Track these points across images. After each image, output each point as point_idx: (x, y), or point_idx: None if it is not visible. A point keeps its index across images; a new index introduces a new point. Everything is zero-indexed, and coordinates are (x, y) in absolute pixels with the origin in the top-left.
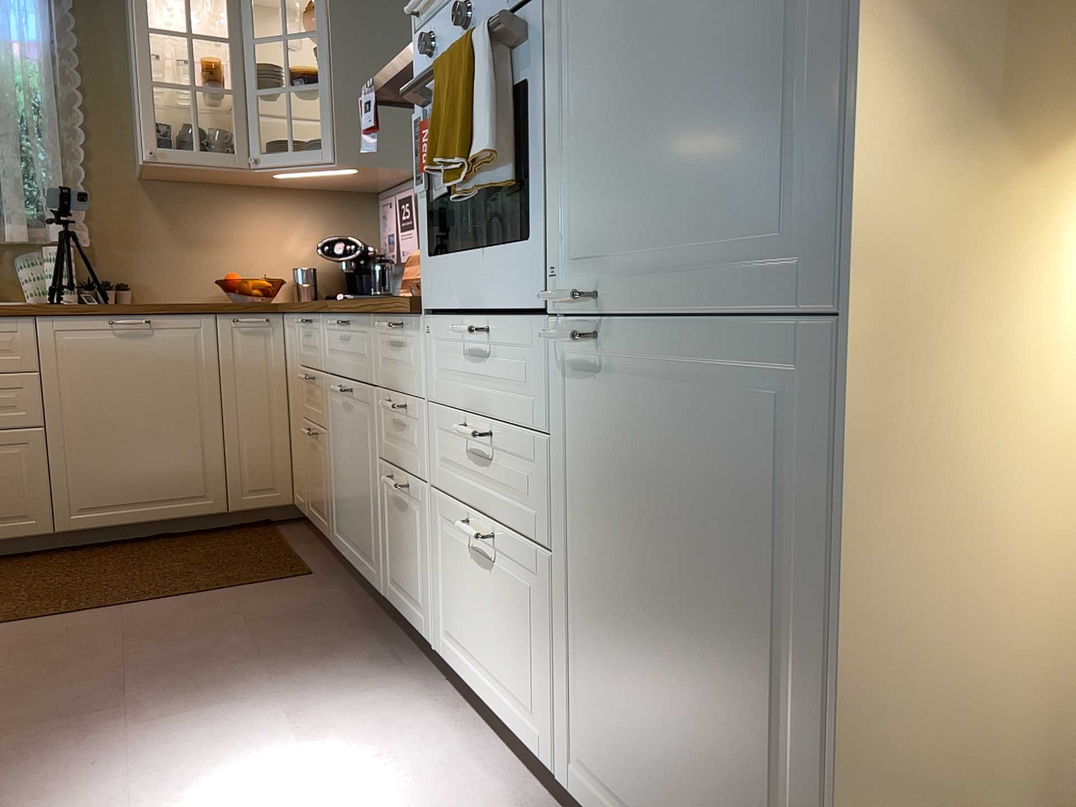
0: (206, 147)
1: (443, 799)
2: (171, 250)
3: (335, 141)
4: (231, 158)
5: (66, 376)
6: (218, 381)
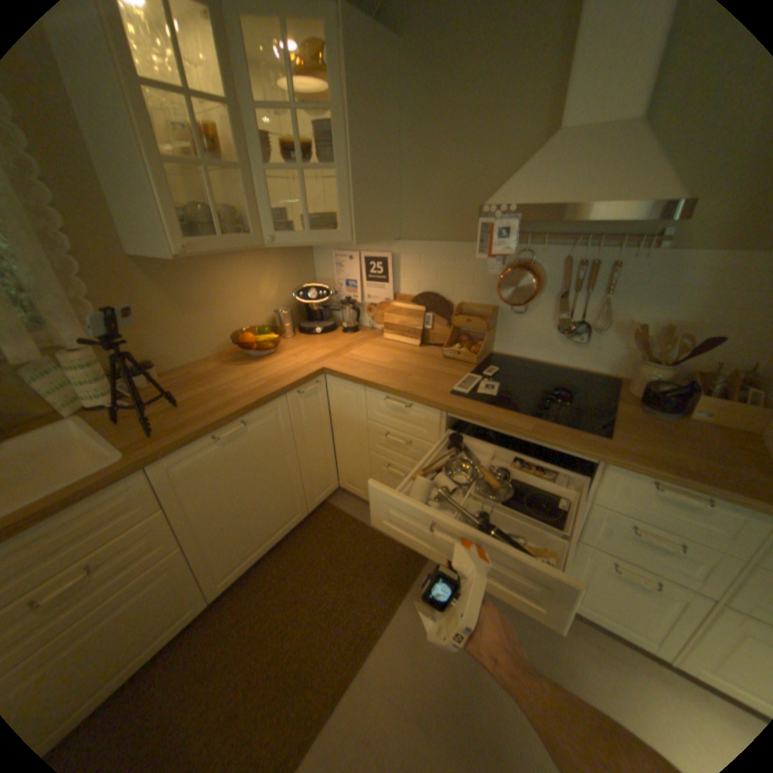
0: (220, 228)
1: None
2: (176, 319)
3: (353, 224)
4: (249, 240)
5: (187, 499)
6: (294, 441)
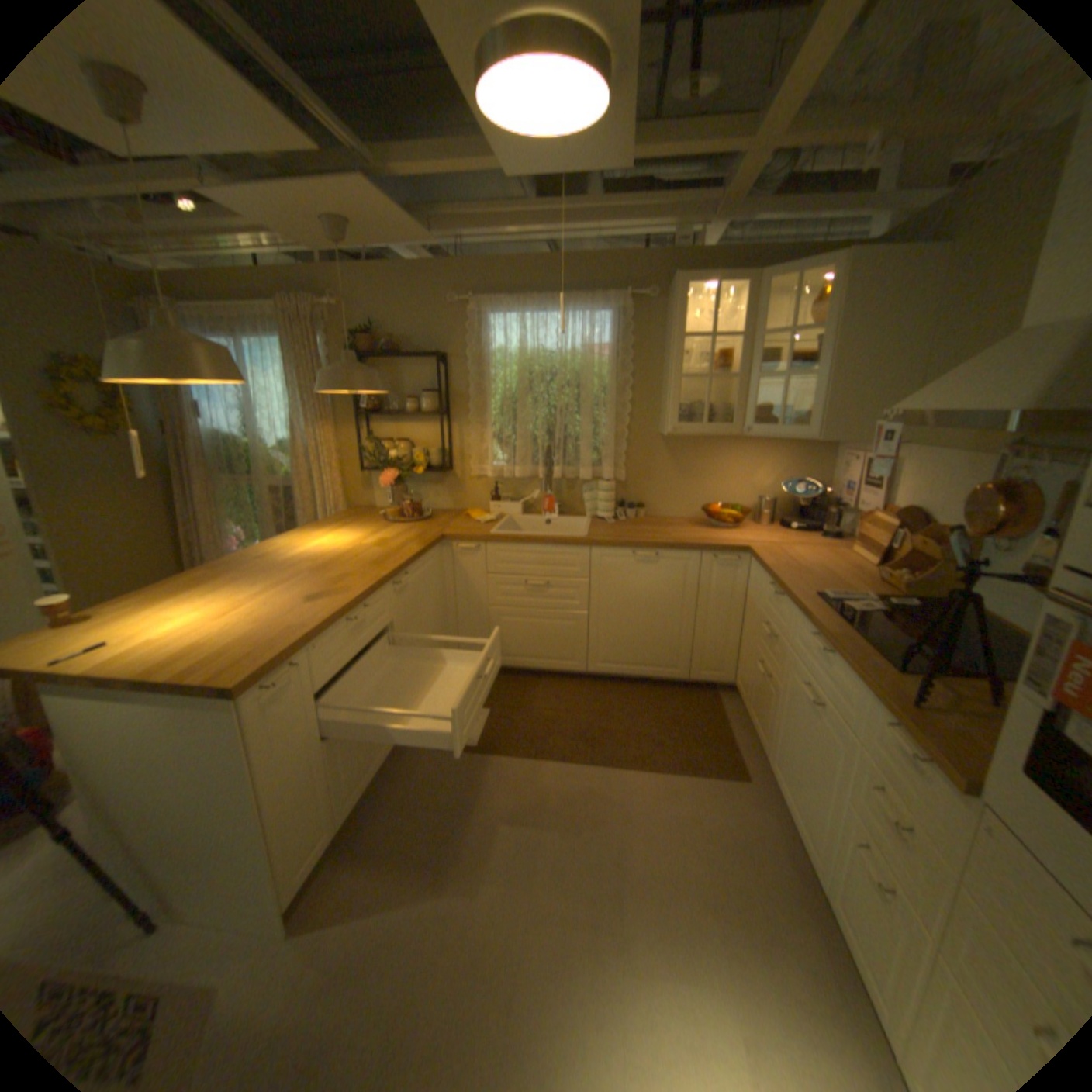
0: (711, 418)
1: None
2: (673, 481)
3: (823, 421)
4: (729, 428)
5: (603, 583)
6: (695, 597)
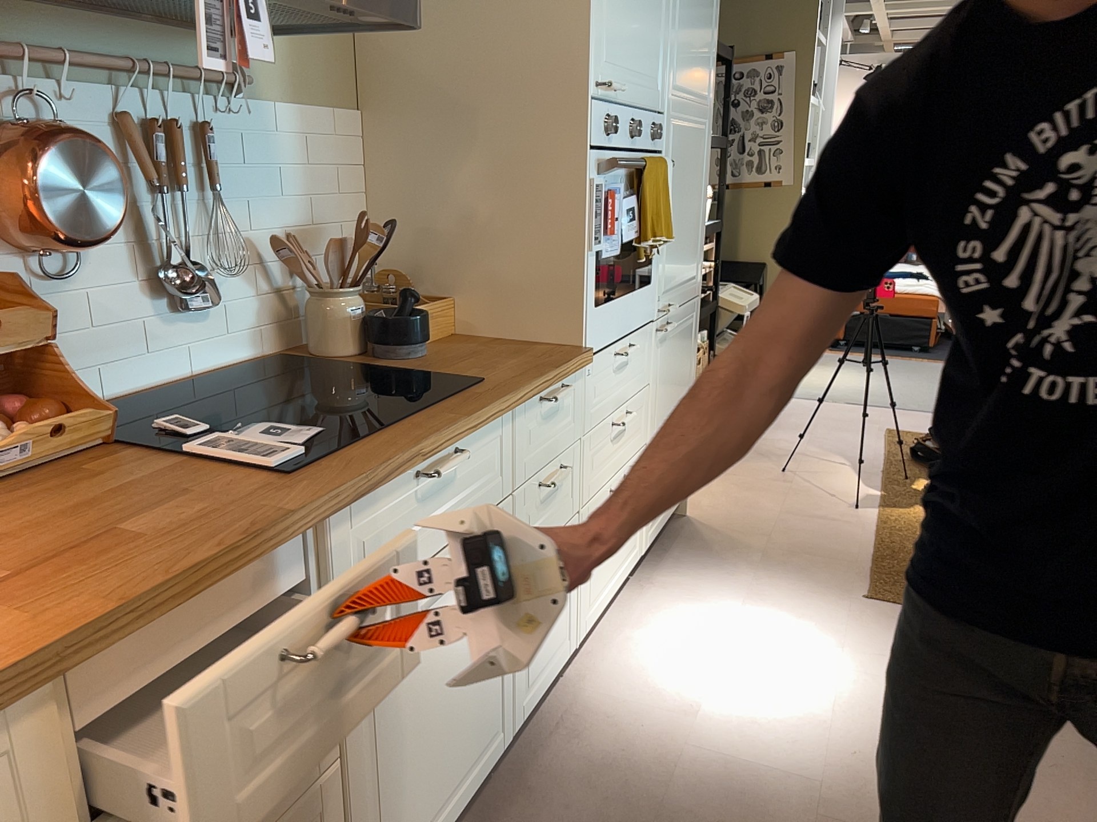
0: None
1: (663, 620)
2: None
3: None
4: None
5: None
6: None
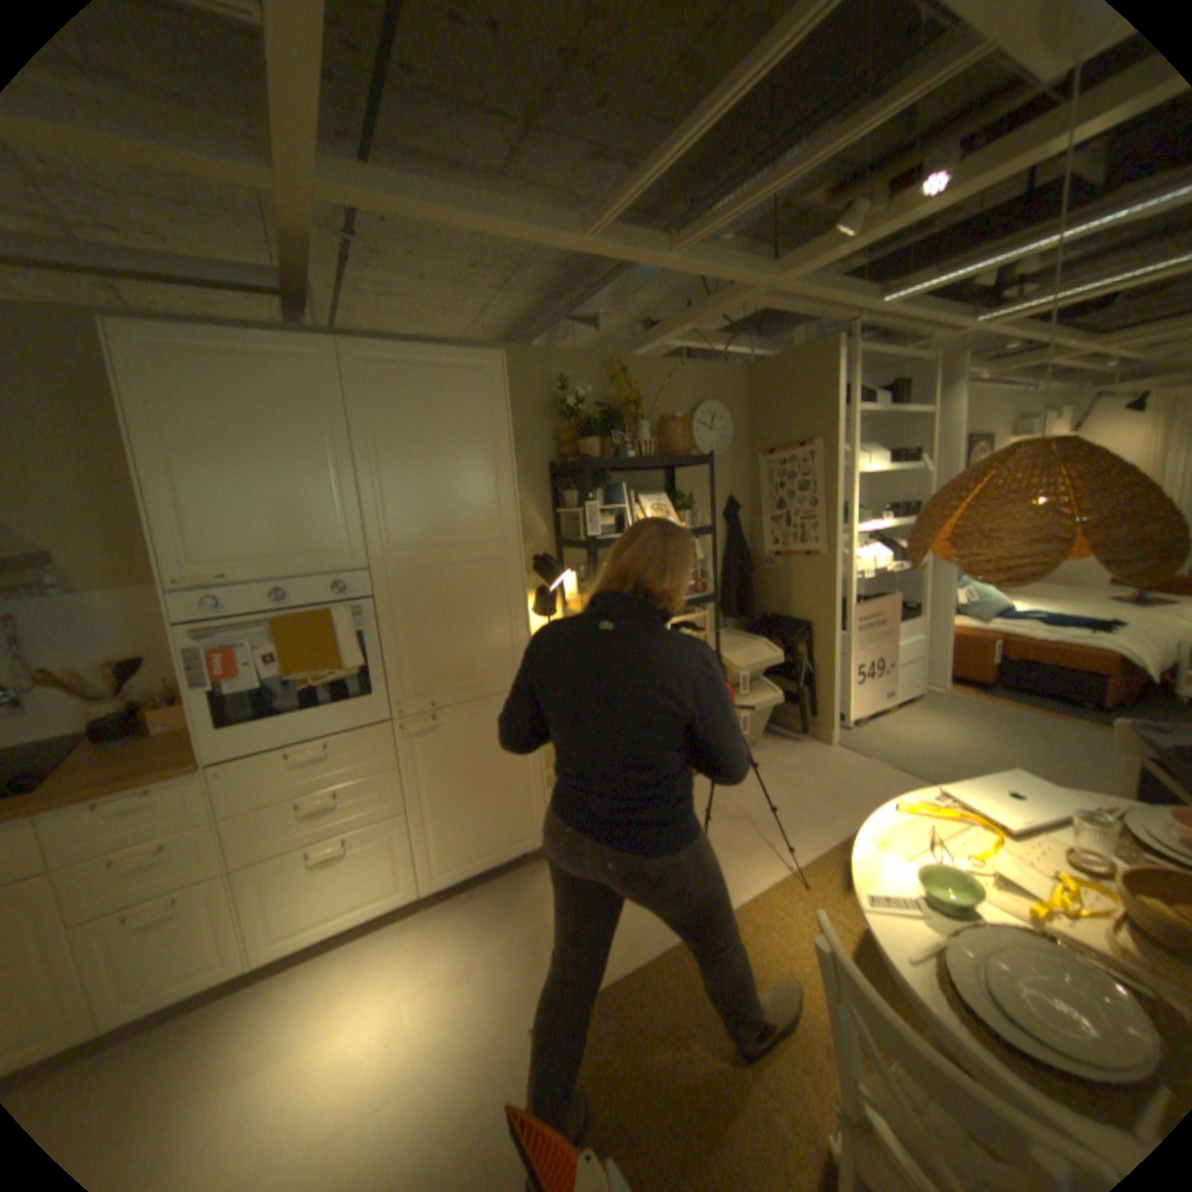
0: None
1: (372, 968)
2: None
3: None
4: None
5: None
6: None
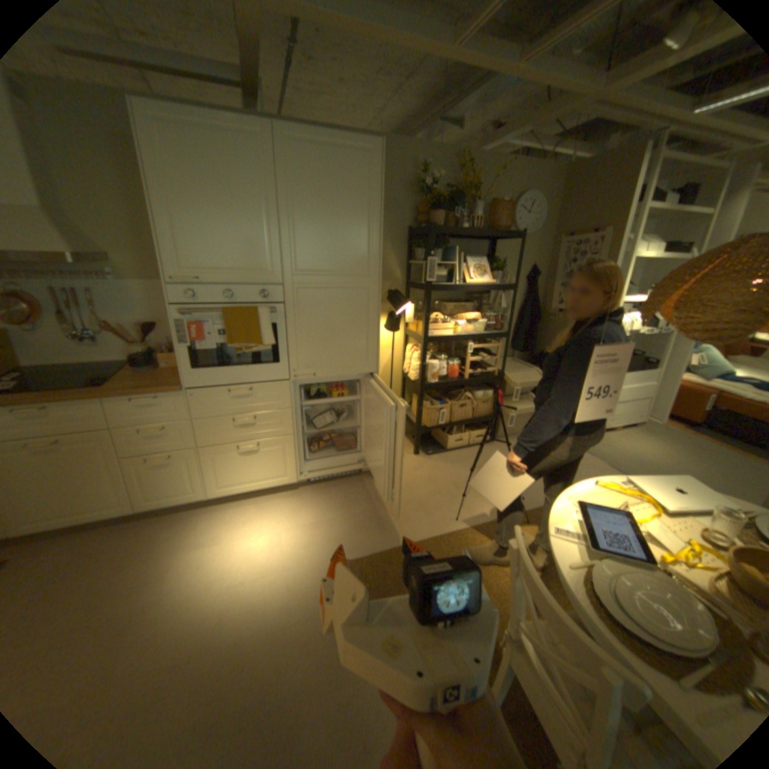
0: None
1: (269, 512)
2: None
3: None
4: None
5: None
6: None
